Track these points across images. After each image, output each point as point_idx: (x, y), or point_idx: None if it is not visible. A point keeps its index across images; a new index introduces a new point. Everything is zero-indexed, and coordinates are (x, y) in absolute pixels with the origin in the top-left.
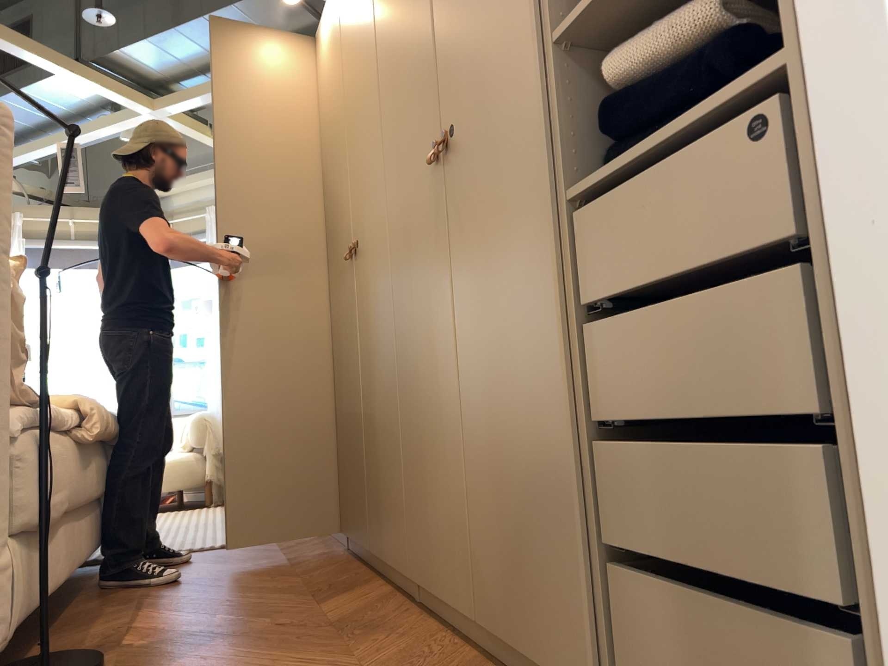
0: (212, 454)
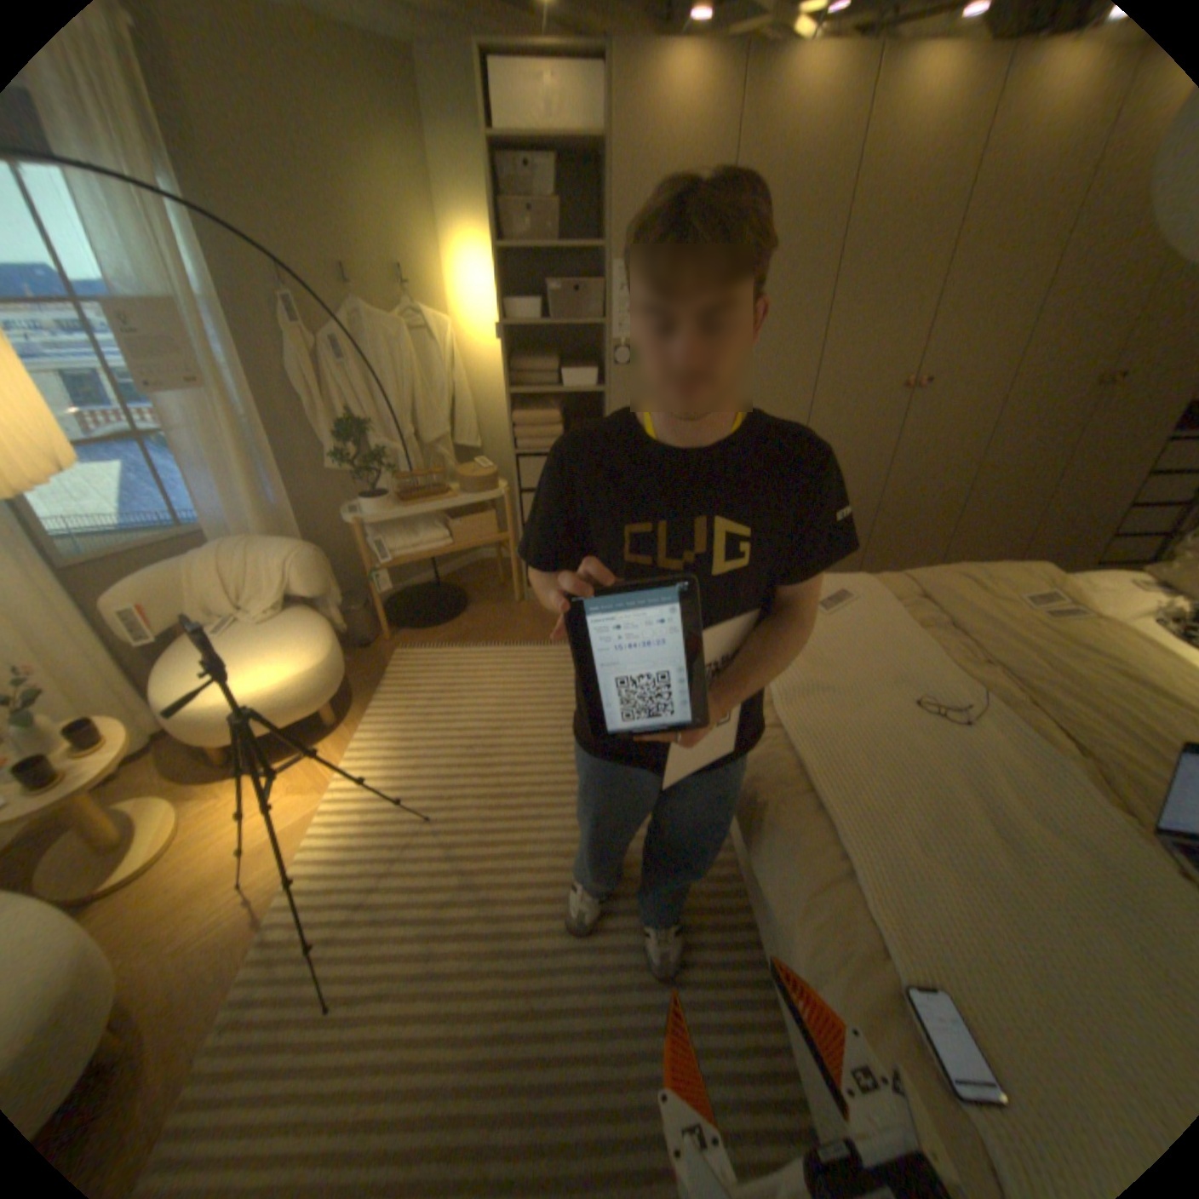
0: (332, 603)
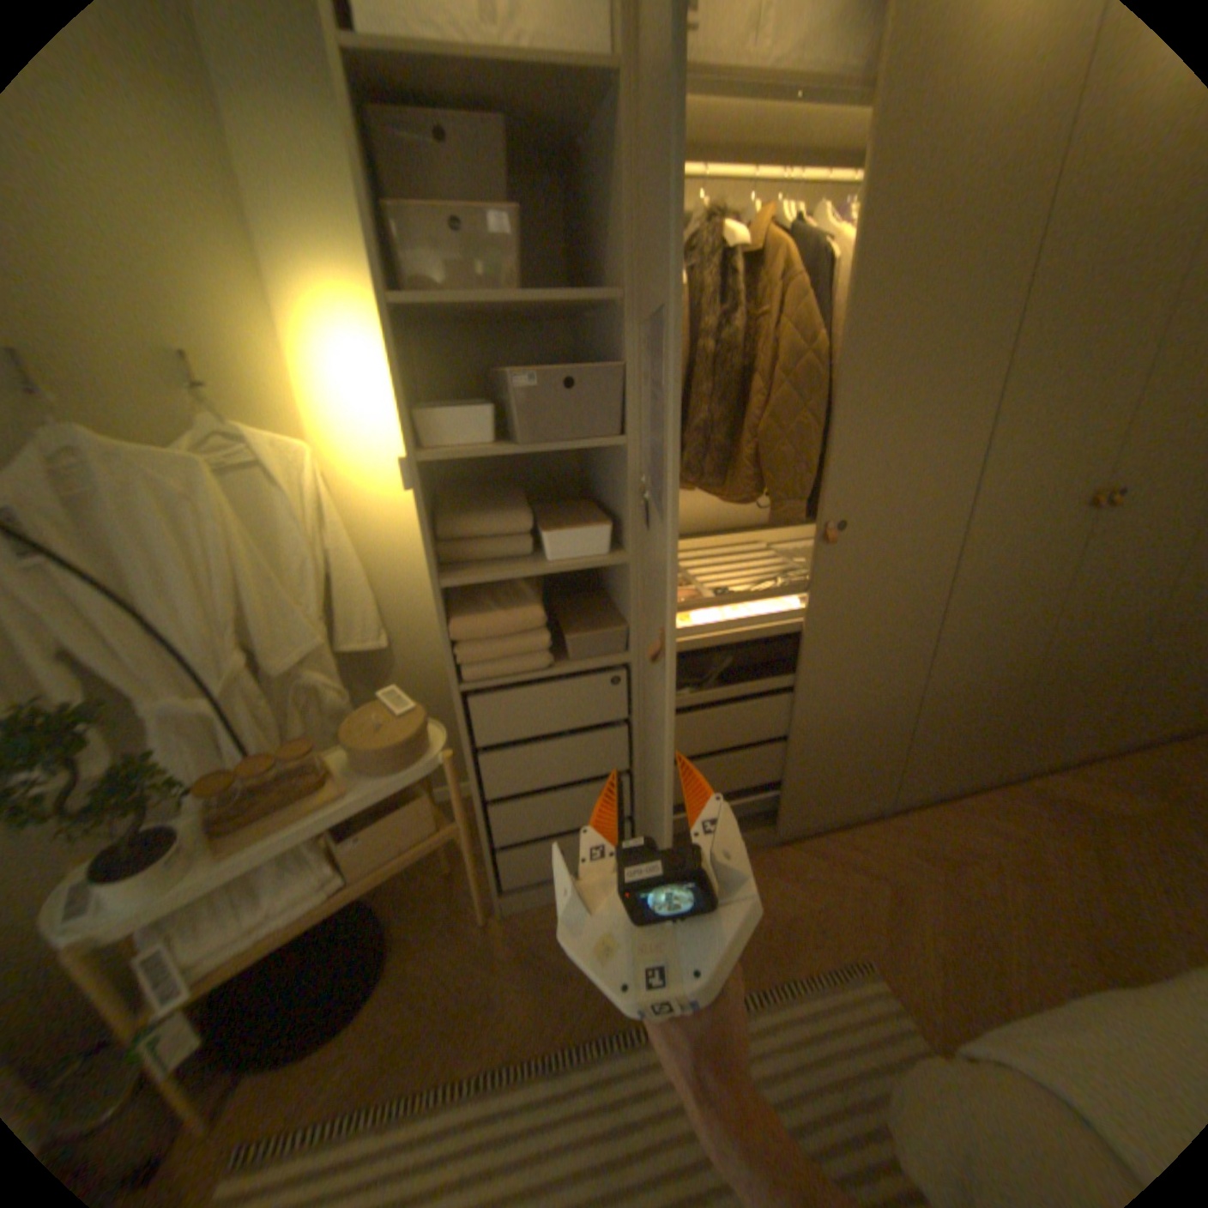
0: None
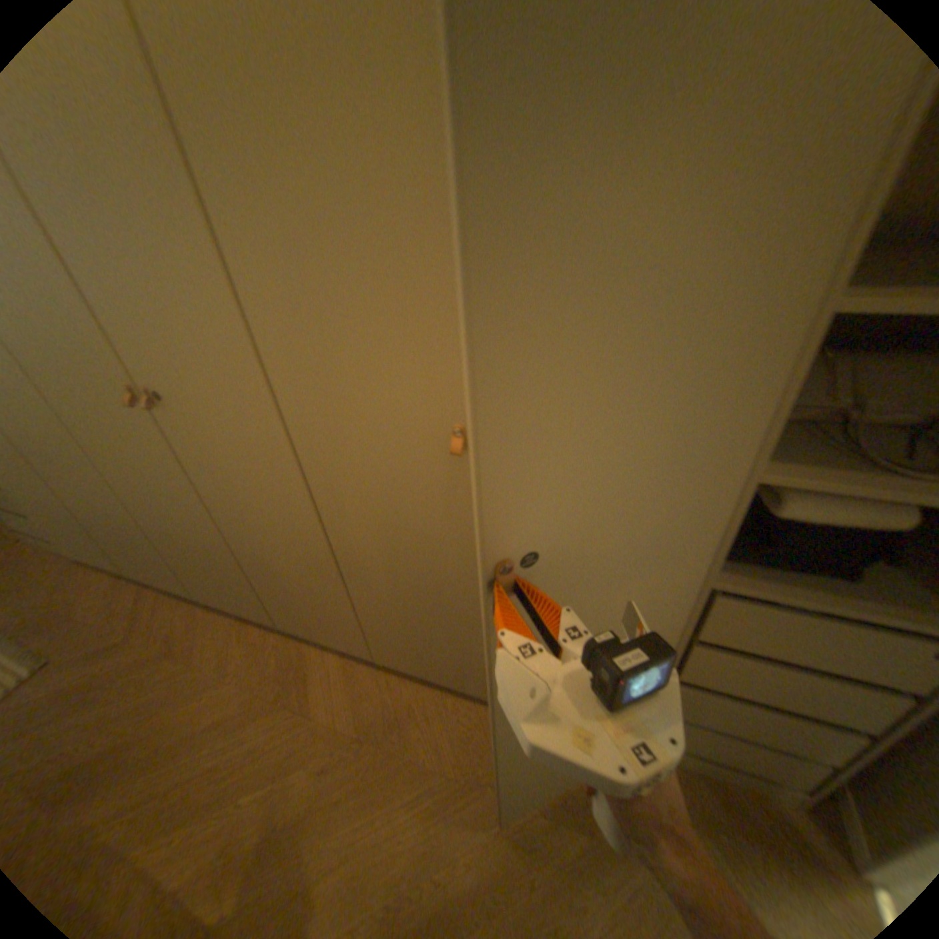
0: None
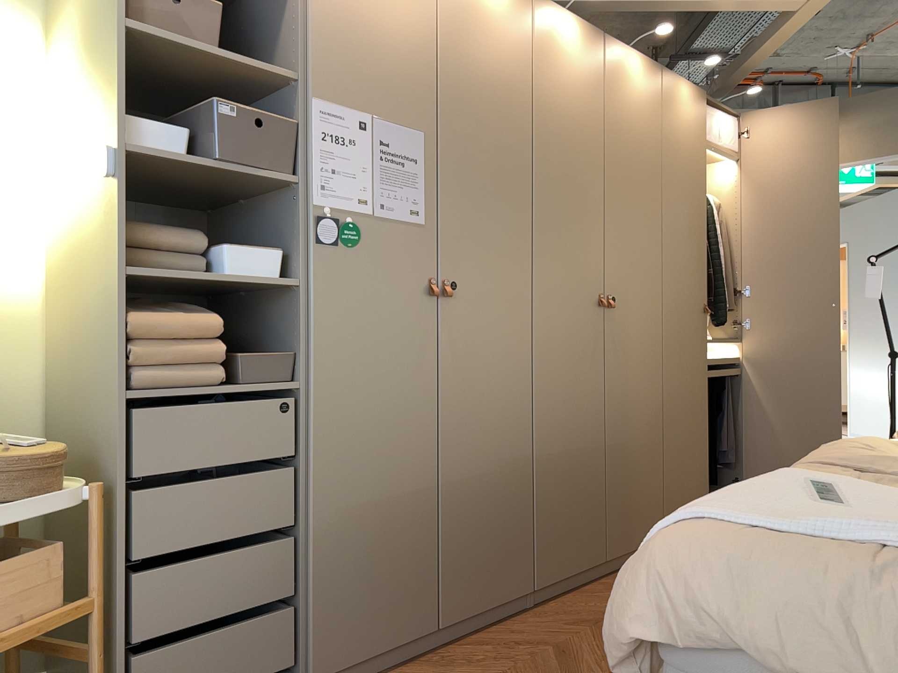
0: None
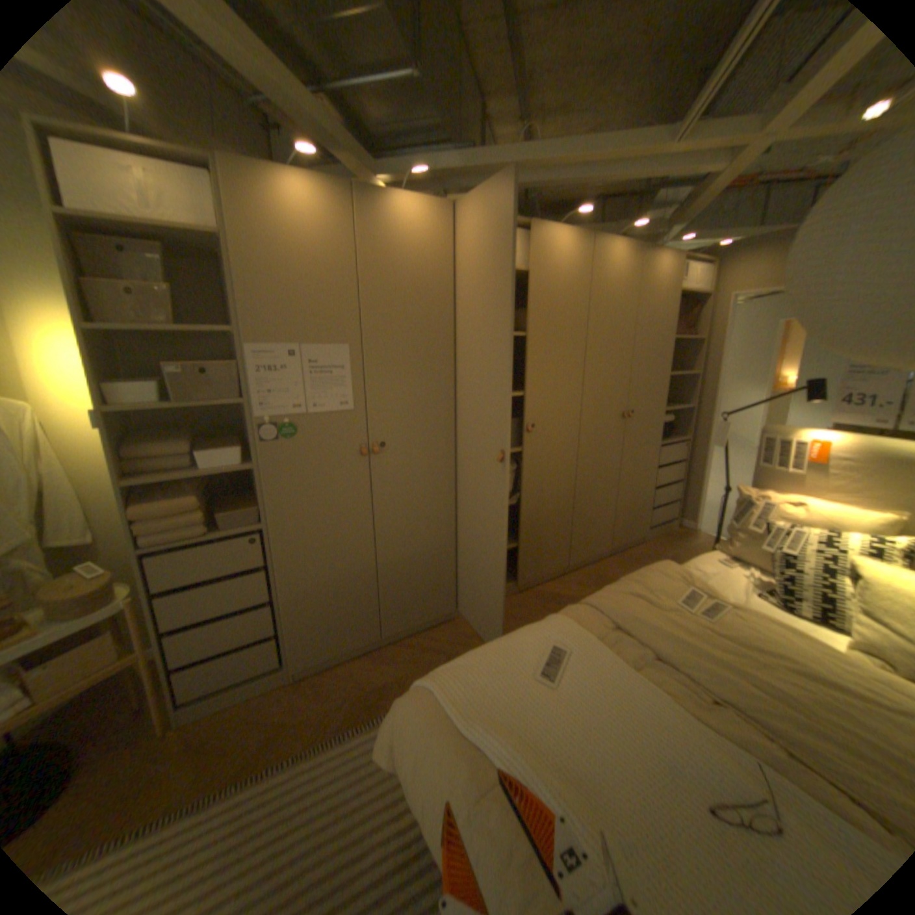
0: None
